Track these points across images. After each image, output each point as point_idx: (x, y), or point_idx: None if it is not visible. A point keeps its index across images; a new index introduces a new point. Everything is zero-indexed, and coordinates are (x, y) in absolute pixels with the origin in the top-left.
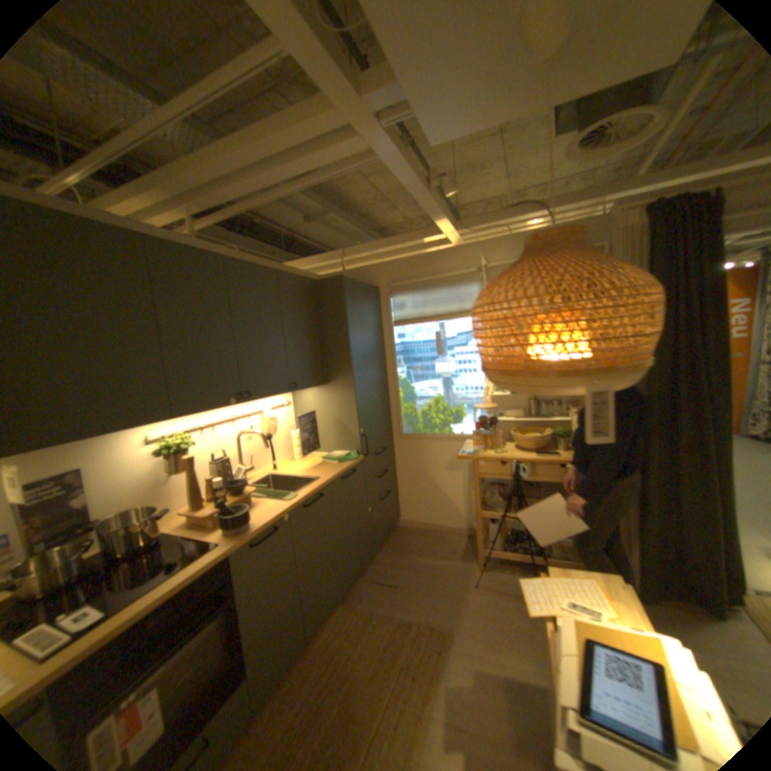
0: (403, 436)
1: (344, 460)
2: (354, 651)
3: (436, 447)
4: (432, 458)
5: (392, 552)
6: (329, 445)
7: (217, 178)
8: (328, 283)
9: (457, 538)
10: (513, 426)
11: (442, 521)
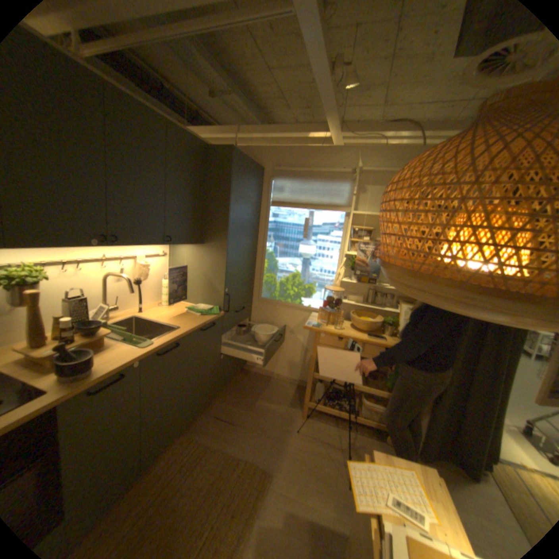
0: (261, 300)
1: (207, 313)
2: (185, 482)
3: (286, 313)
4: (281, 321)
5: (235, 391)
6: (196, 297)
7: None
8: (219, 150)
9: (288, 385)
10: (351, 307)
11: (280, 371)
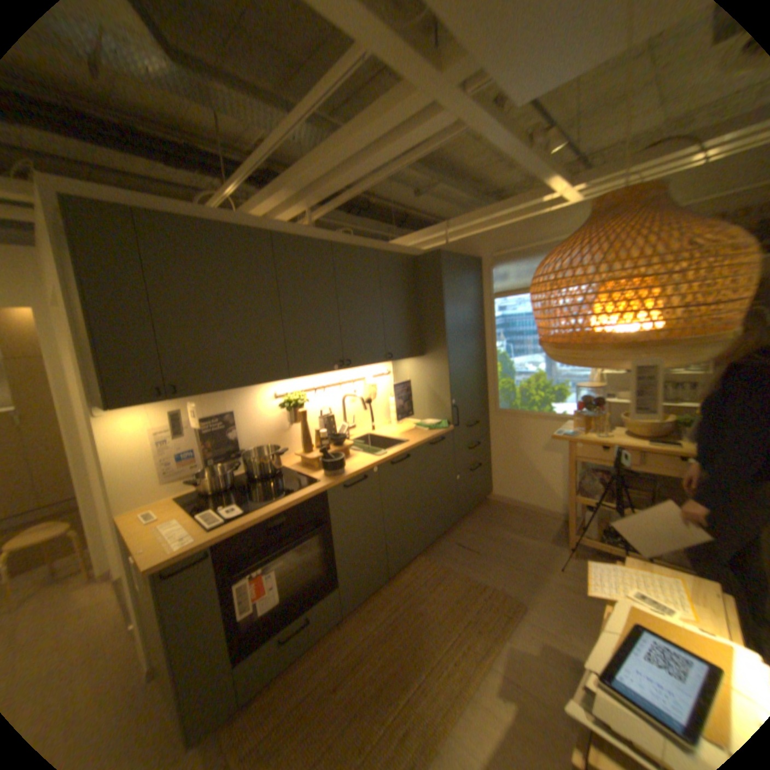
0: (499, 412)
1: (434, 427)
2: (429, 595)
3: (534, 426)
4: (528, 436)
5: (479, 522)
6: (422, 413)
7: (325, 174)
8: (426, 259)
9: (551, 521)
10: (628, 409)
11: (537, 502)
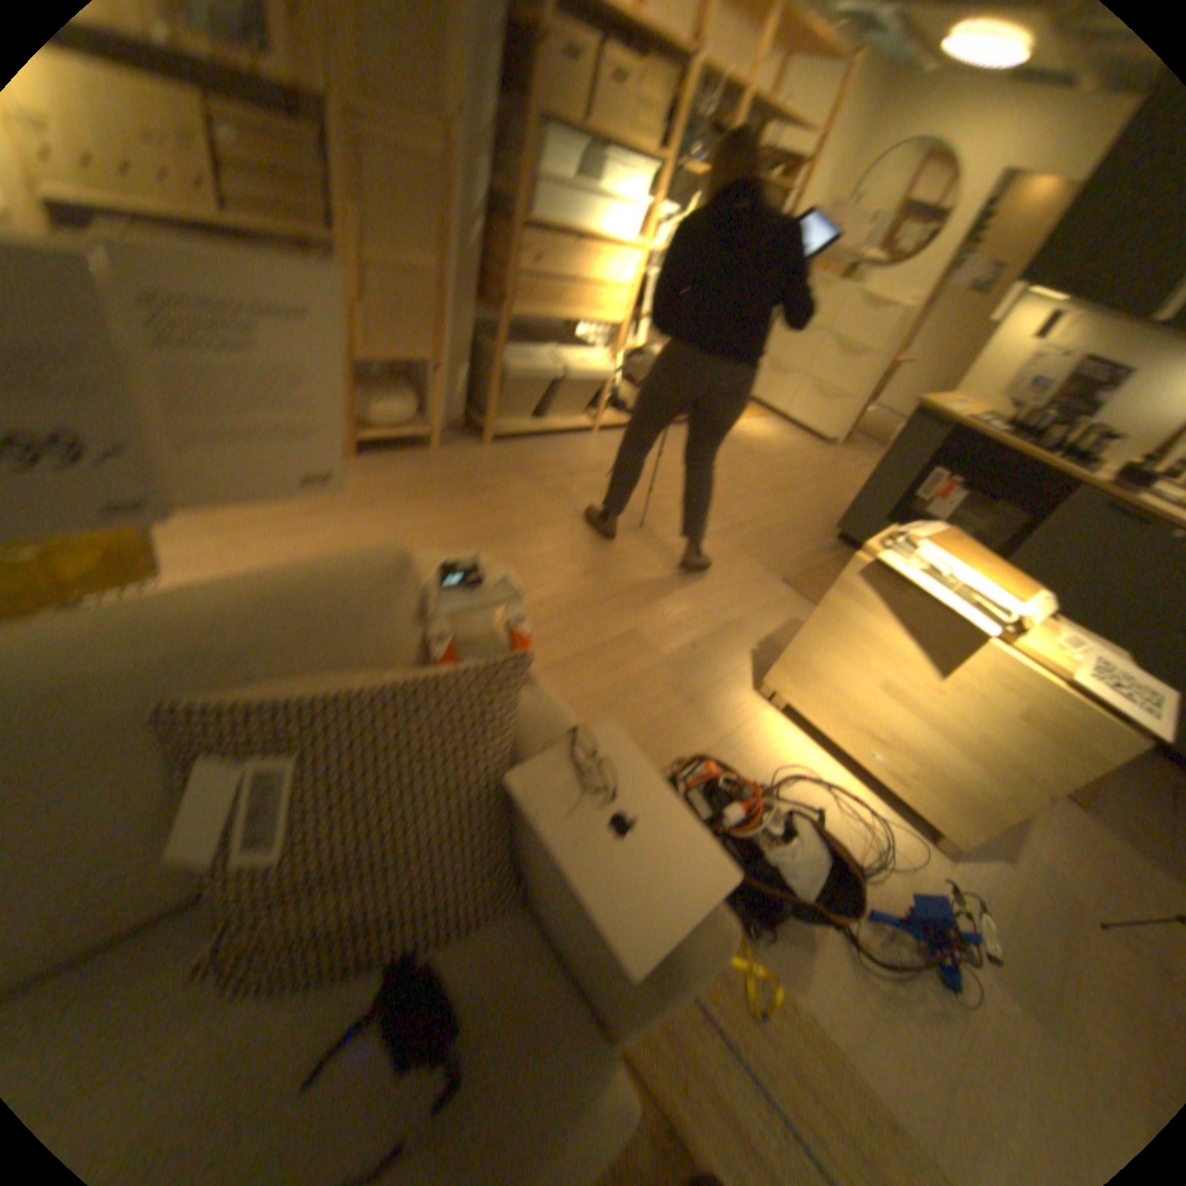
0: None
1: None
2: None
3: None
4: None
5: None
6: None
7: None
8: None
9: None
10: None
11: None
